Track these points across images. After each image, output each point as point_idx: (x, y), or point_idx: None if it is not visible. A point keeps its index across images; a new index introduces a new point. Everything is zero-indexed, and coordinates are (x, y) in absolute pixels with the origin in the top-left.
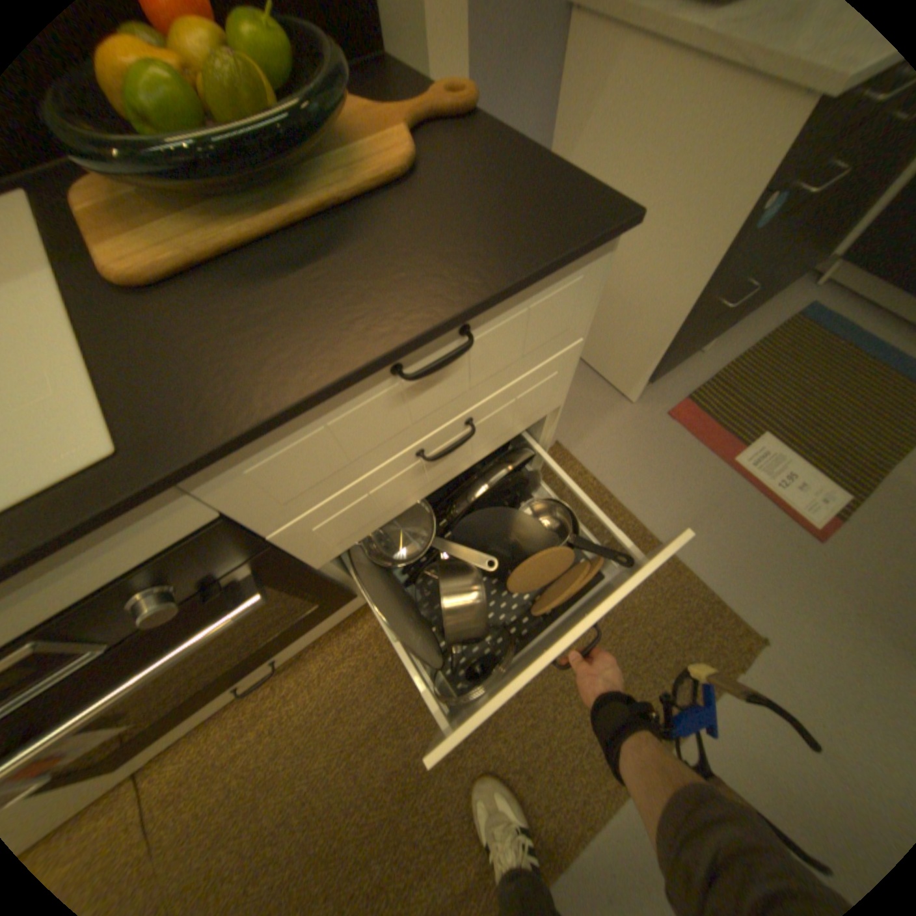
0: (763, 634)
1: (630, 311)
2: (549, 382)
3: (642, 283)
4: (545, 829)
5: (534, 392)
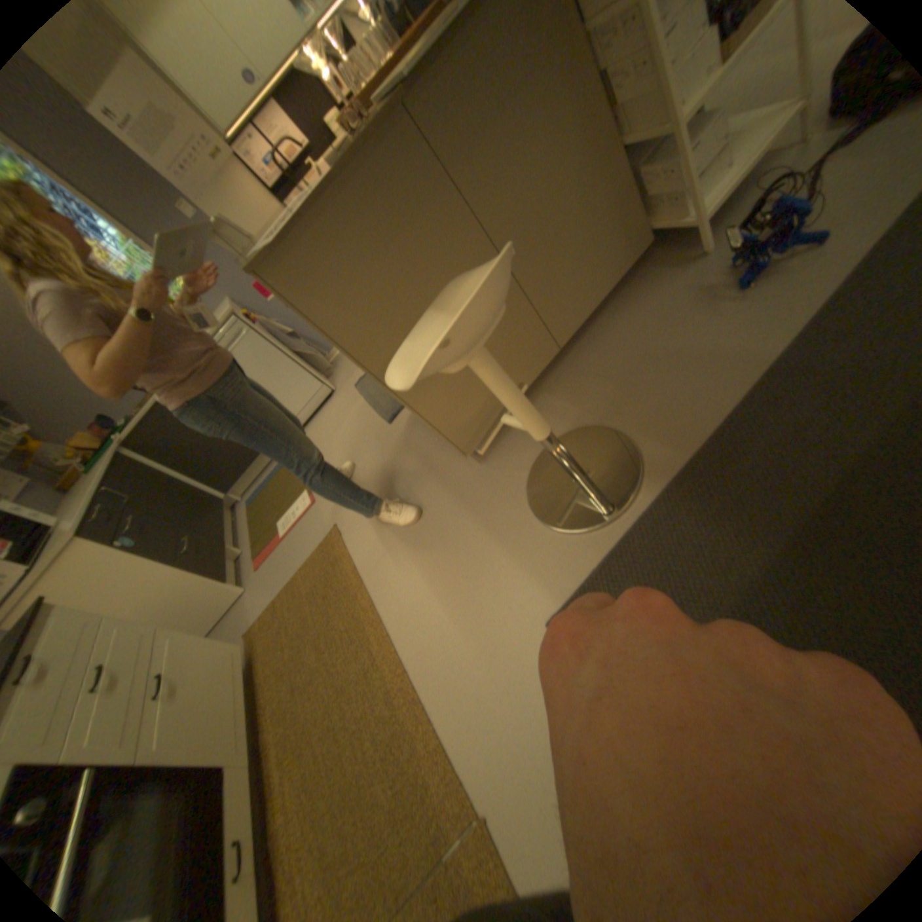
0: (333, 525)
1: (178, 594)
2: (122, 631)
3: (159, 589)
4: (369, 629)
5: (121, 638)
